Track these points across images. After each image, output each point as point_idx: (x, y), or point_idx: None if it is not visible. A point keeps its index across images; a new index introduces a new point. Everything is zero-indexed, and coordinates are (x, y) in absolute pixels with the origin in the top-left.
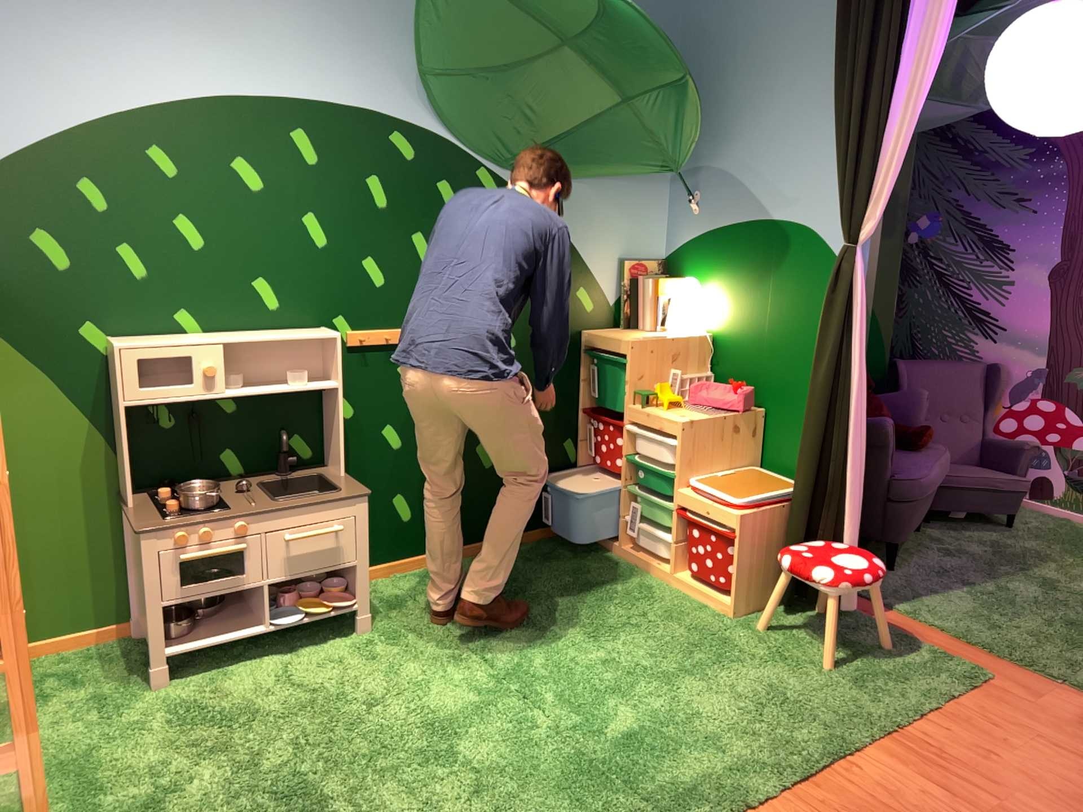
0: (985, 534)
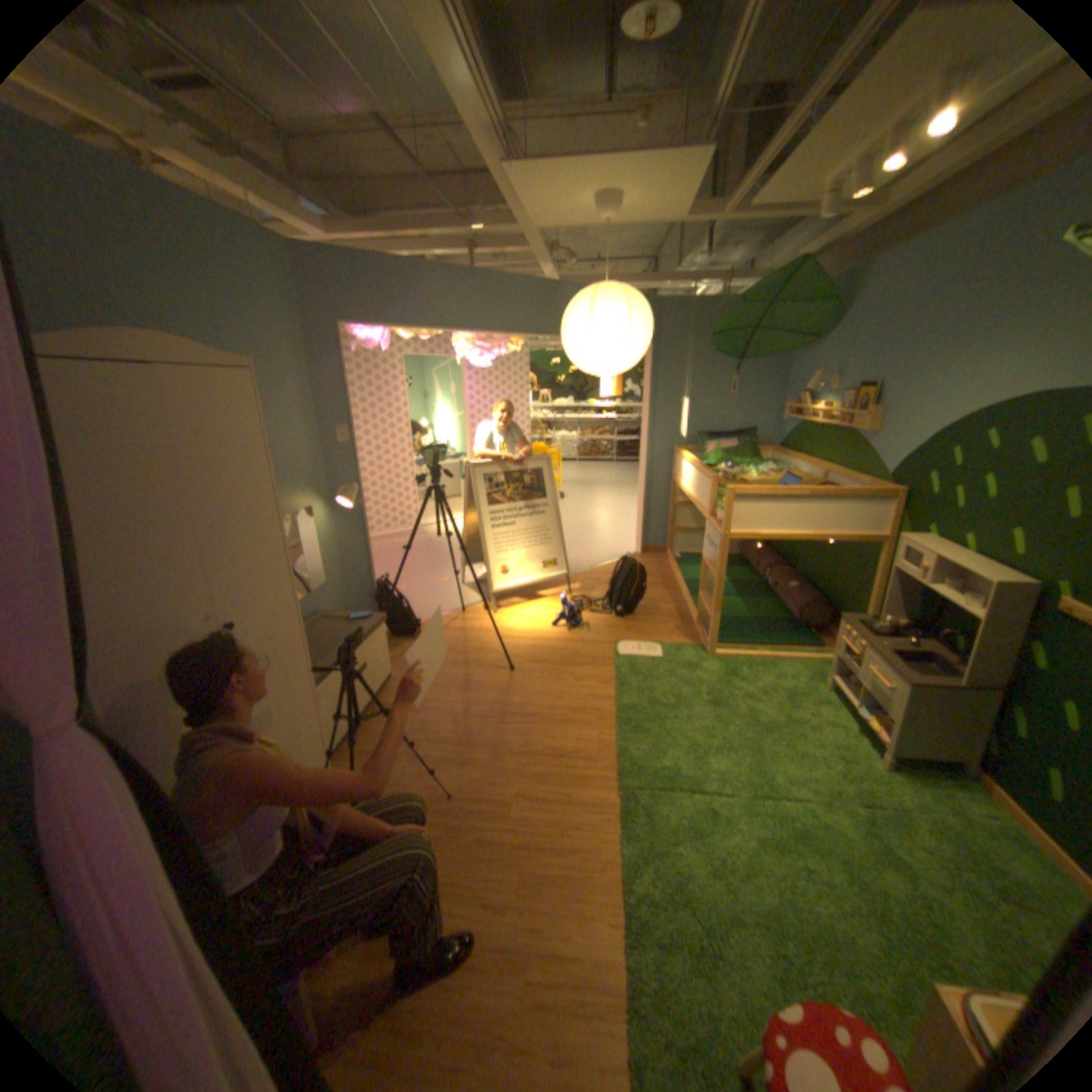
0: None
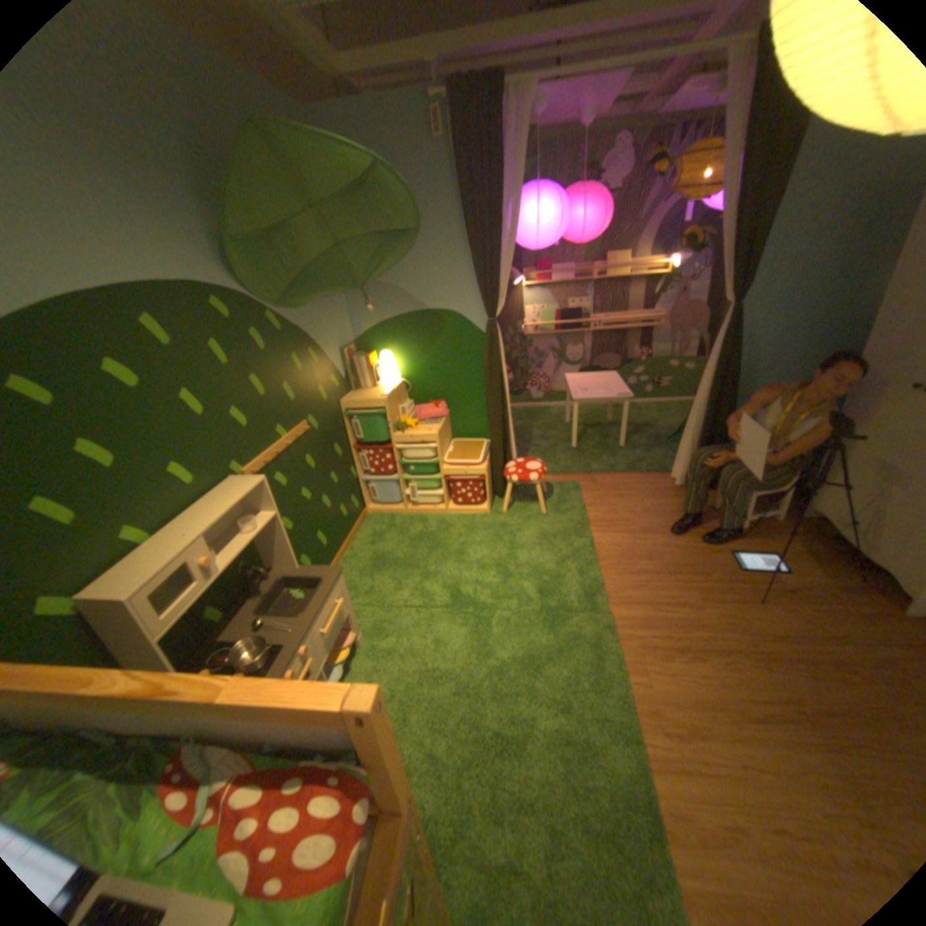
0: None
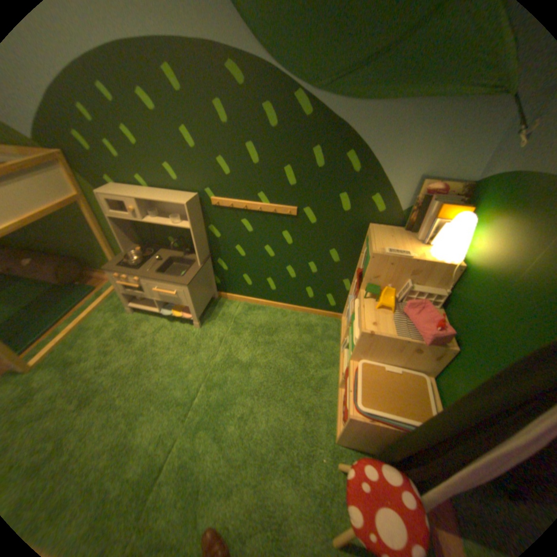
0: None
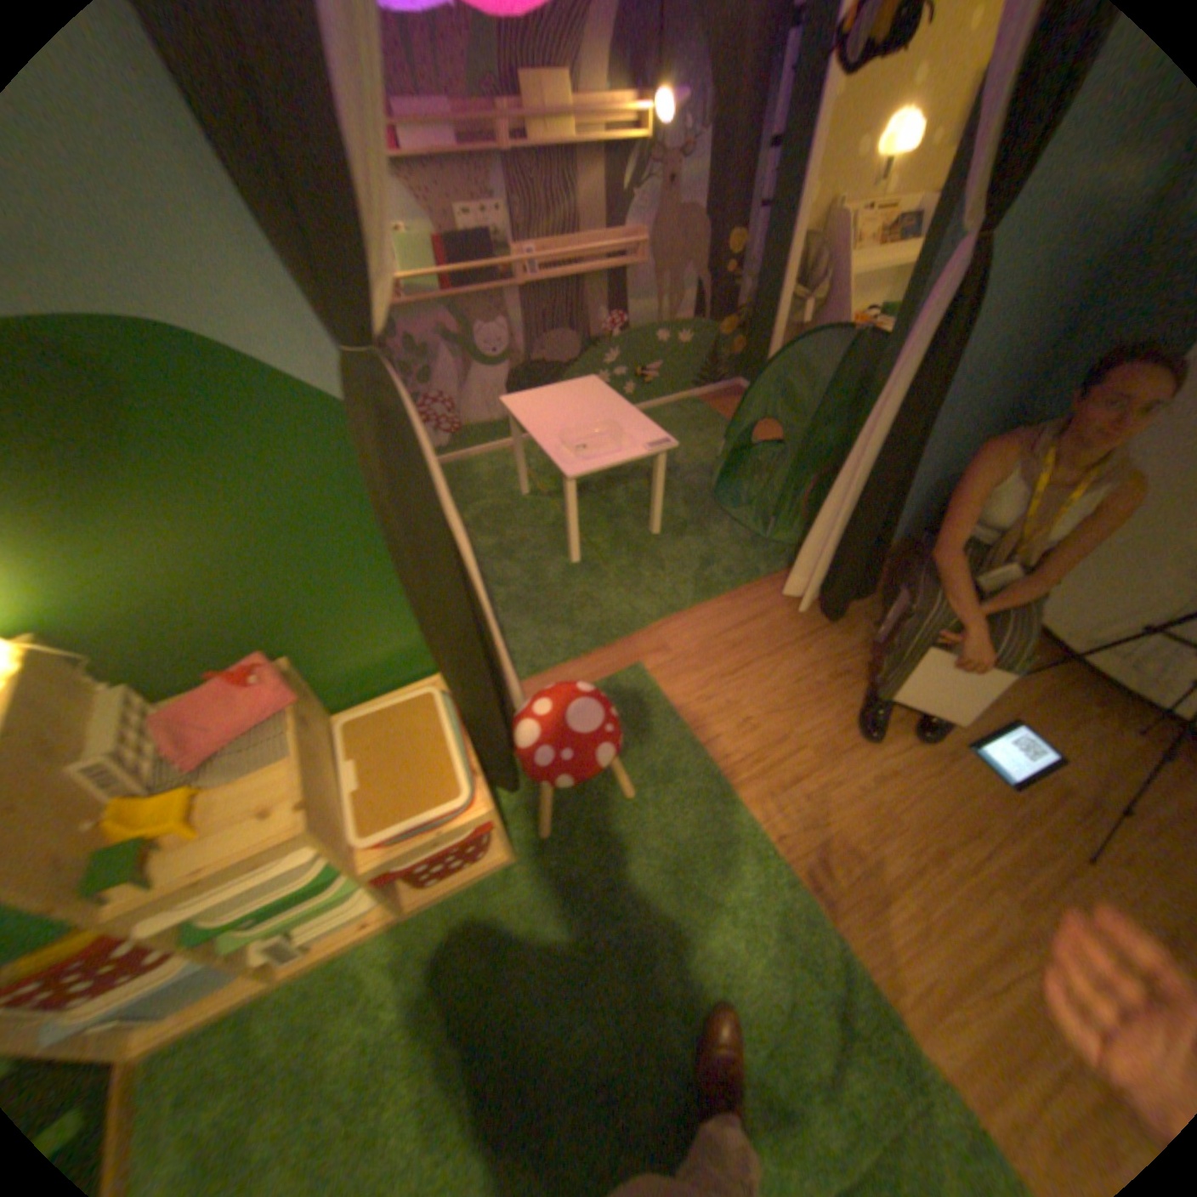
0: None
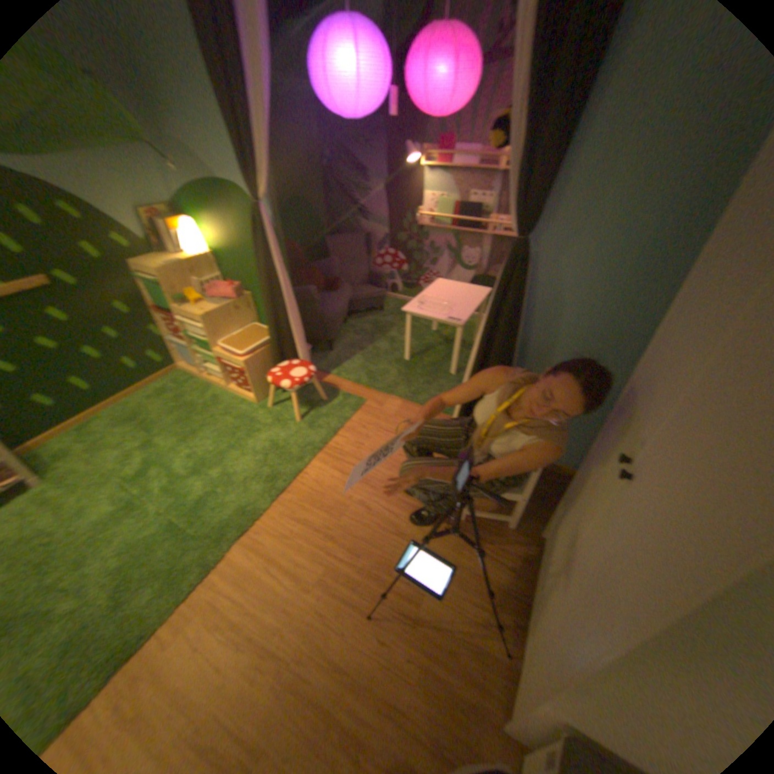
0: (372, 319)
